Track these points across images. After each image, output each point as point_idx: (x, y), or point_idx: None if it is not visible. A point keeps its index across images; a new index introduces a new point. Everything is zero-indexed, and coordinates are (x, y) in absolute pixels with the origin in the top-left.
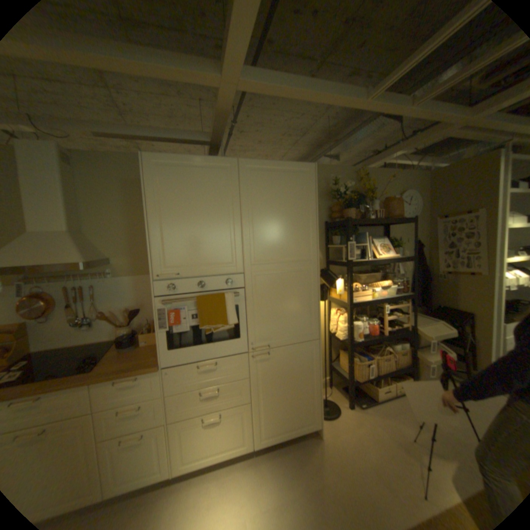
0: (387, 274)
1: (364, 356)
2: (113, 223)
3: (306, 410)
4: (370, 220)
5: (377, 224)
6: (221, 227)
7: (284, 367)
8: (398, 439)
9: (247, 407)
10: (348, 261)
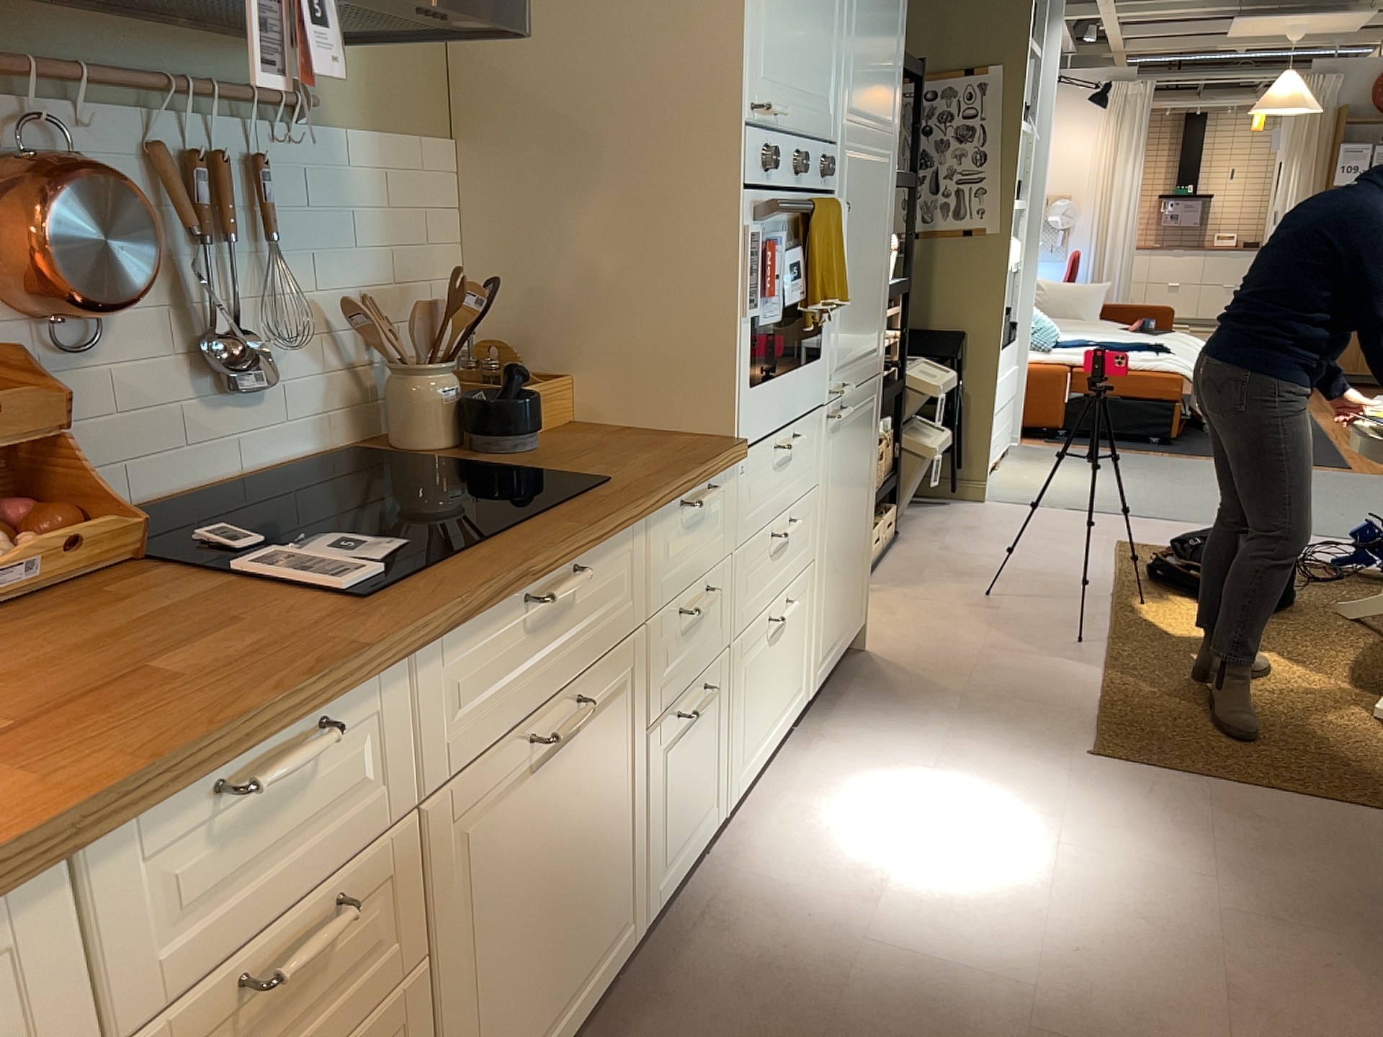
0: None
1: None
2: None
3: (859, 570)
4: None
5: None
6: None
7: (851, 449)
8: (962, 599)
9: (812, 570)
10: None
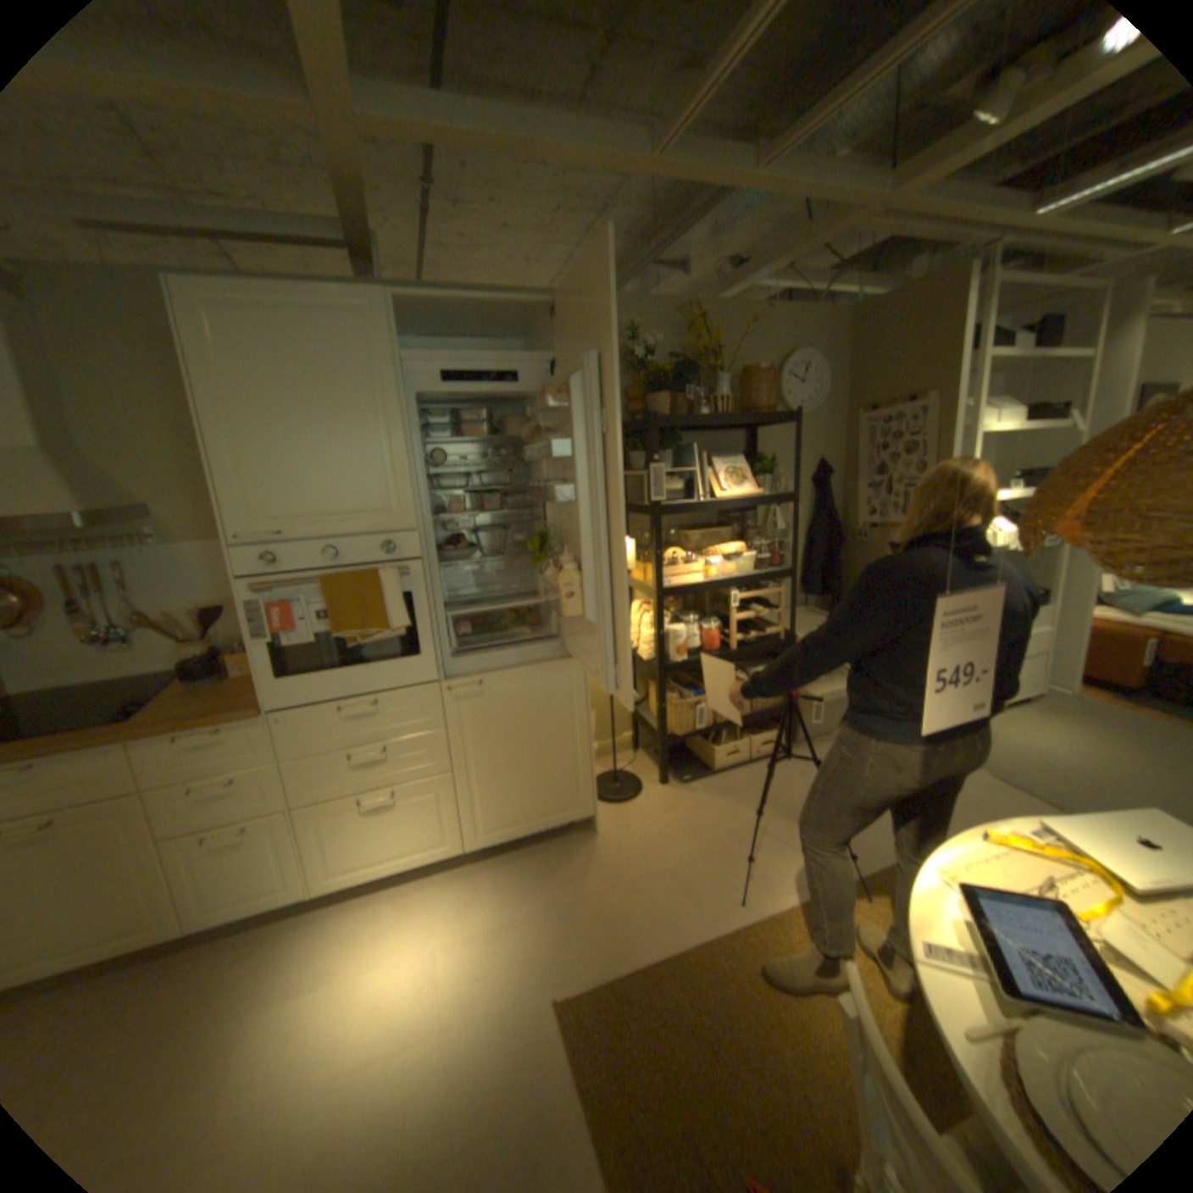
0: (746, 530)
1: (689, 689)
2: (143, 429)
3: (561, 782)
4: (703, 417)
5: (718, 426)
6: (361, 436)
7: (512, 707)
8: (729, 825)
9: (443, 778)
10: (652, 505)
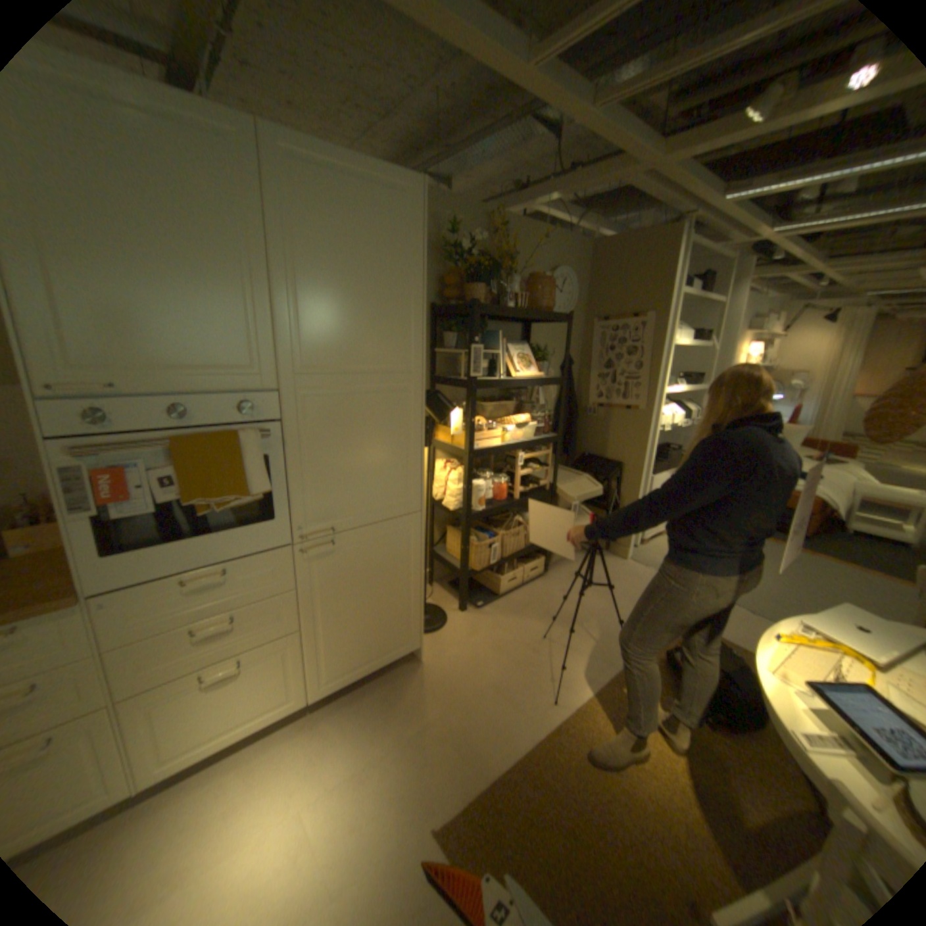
0: (522, 404)
1: (482, 532)
2: None
3: (396, 624)
4: (505, 310)
5: (515, 319)
6: (222, 282)
7: (360, 562)
8: (523, 639)
9: (292, 638)
10: (468, 380)
